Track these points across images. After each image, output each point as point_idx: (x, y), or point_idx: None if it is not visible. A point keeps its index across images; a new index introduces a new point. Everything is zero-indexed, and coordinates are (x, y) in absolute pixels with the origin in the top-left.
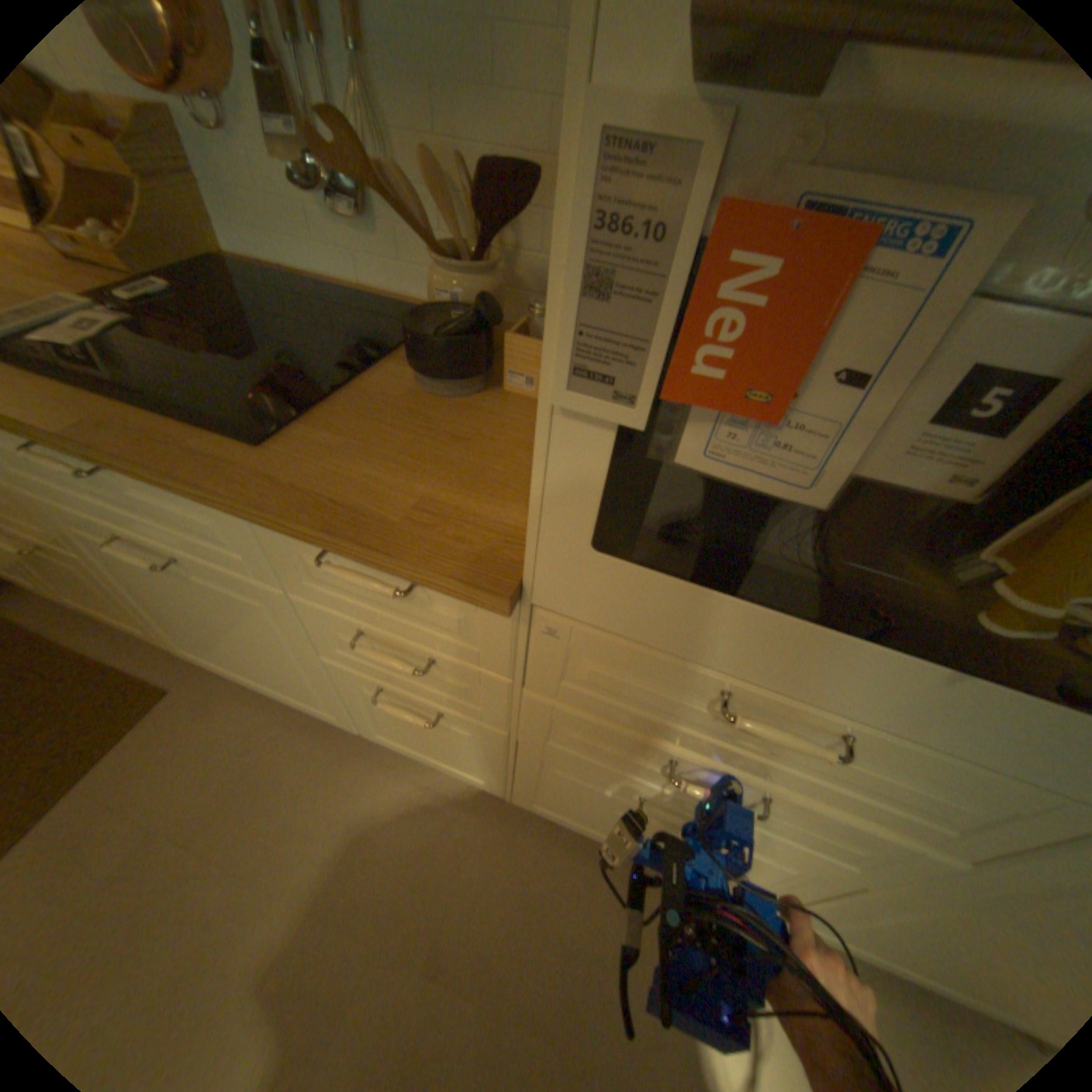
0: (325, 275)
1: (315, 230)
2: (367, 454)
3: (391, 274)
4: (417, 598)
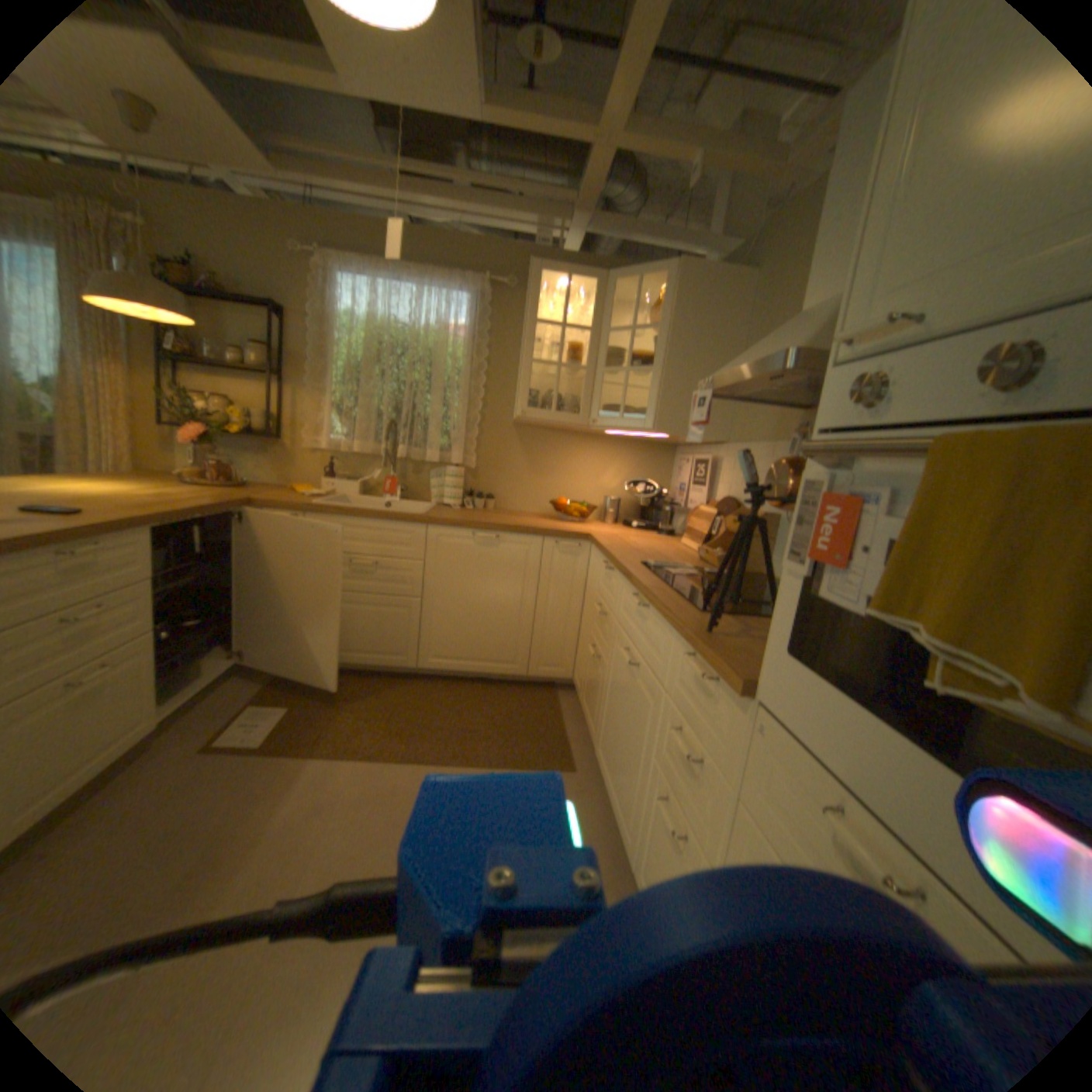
0: None
1: None
2: (743, 632)
3: None
4: (713, 697)
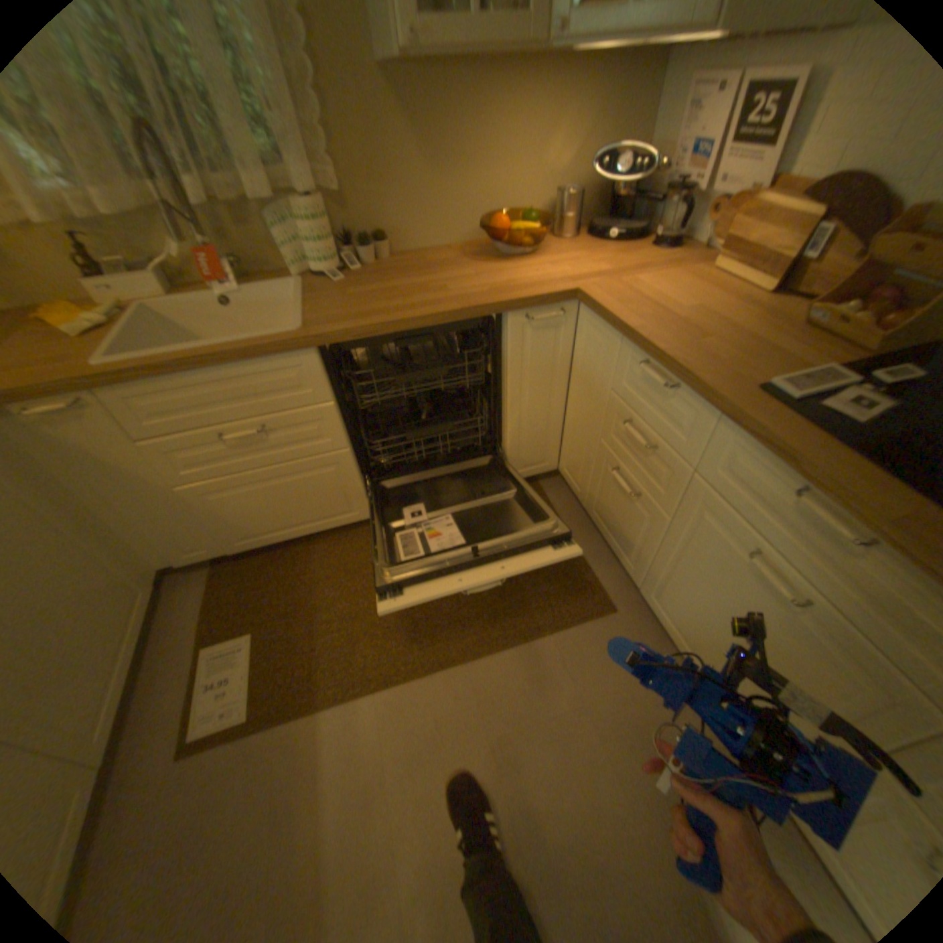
0: None
1: None
2: None
3: None
4: None
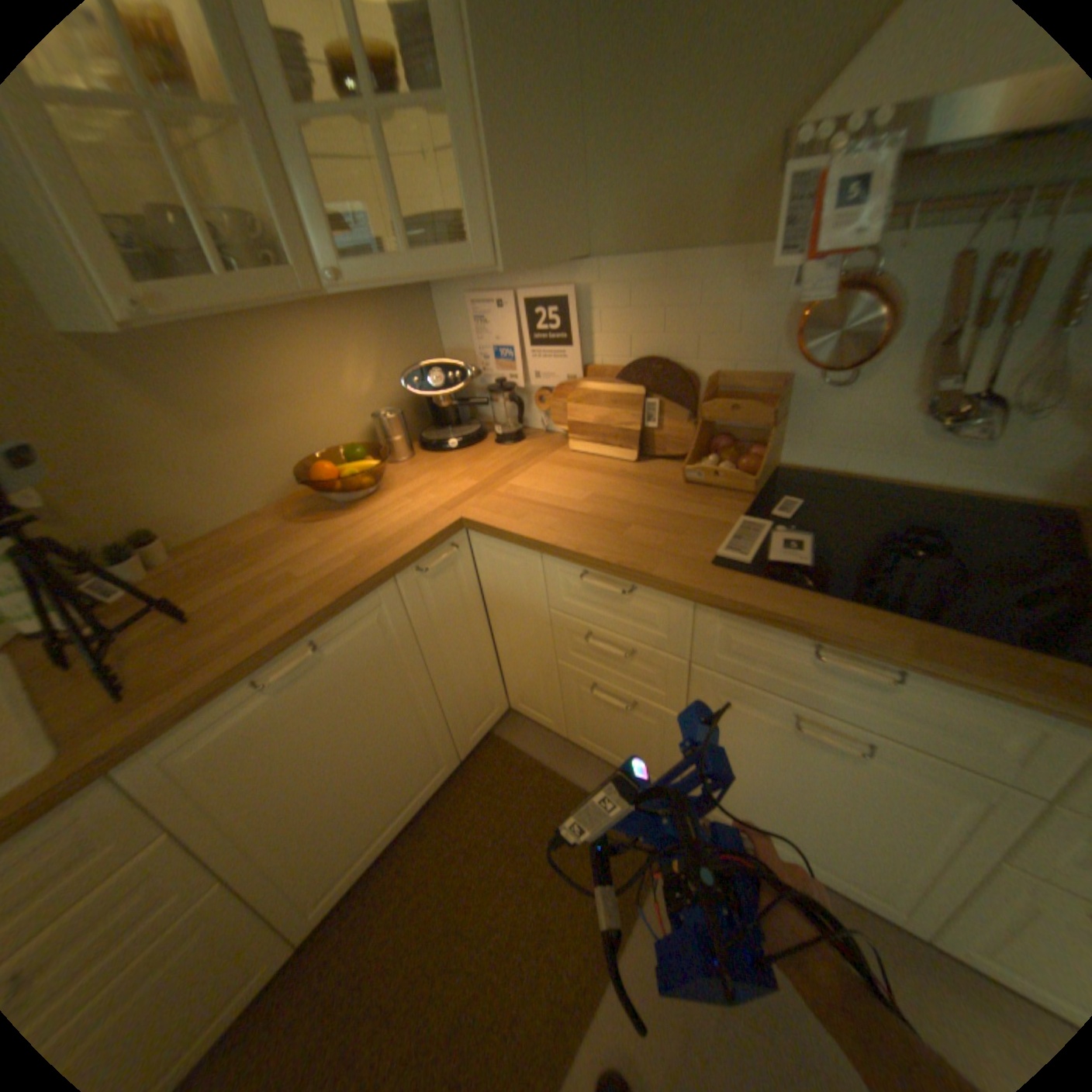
0: (898, 478)
1: (909, 446)
2: None
3: (994, 476)
4: None
